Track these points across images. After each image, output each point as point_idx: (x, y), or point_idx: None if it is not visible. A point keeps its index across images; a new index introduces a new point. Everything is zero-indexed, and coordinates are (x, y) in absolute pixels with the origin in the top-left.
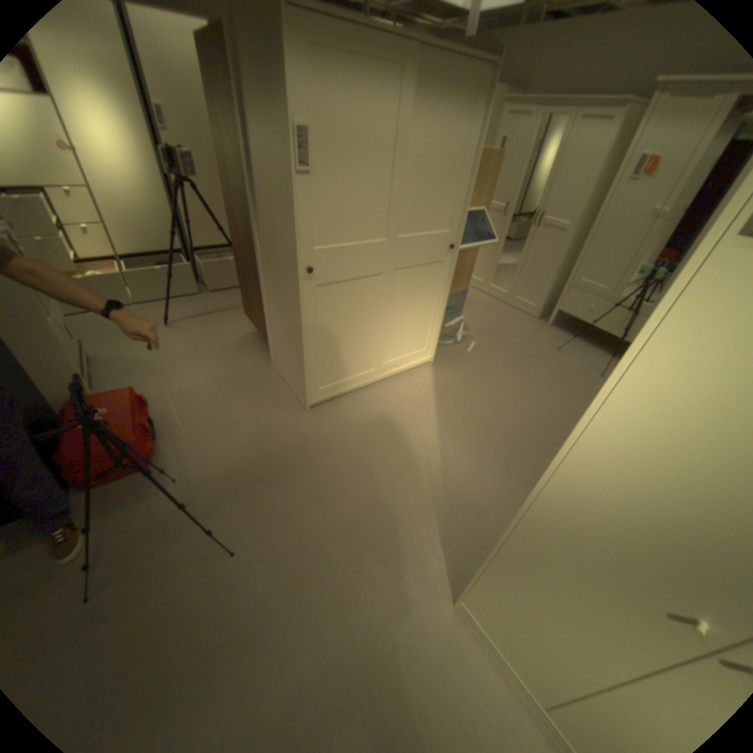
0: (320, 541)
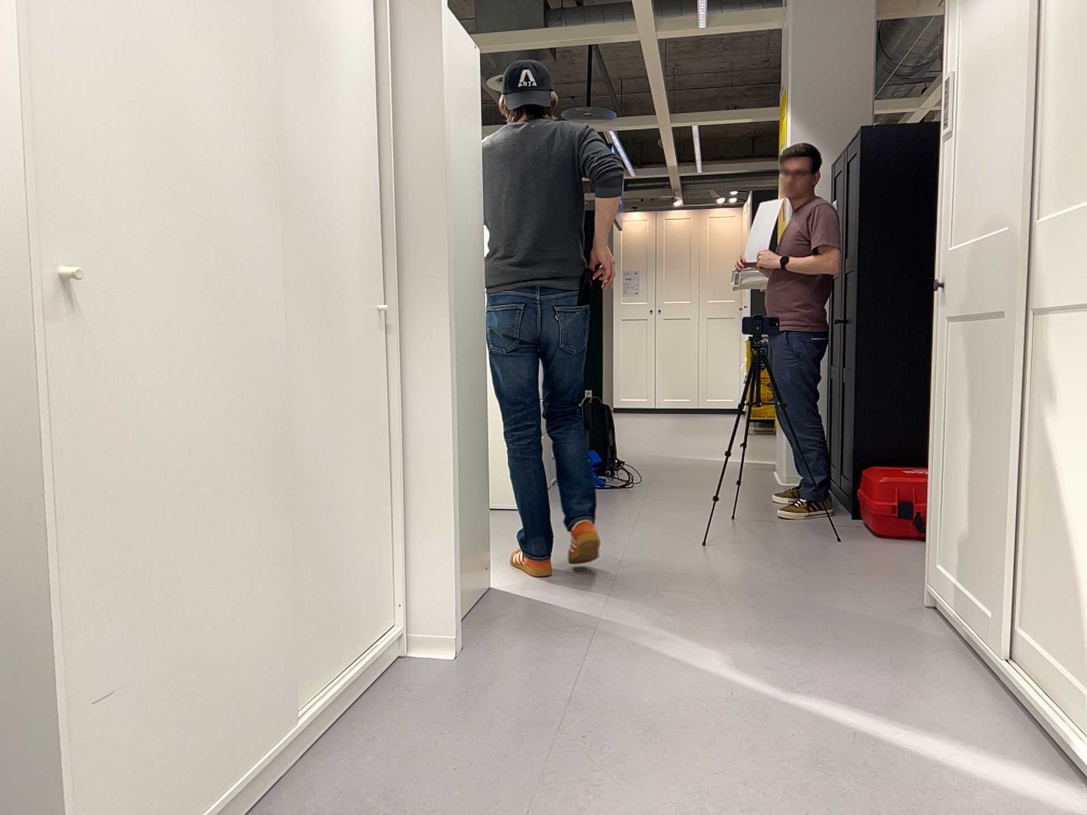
0: (657, 559)
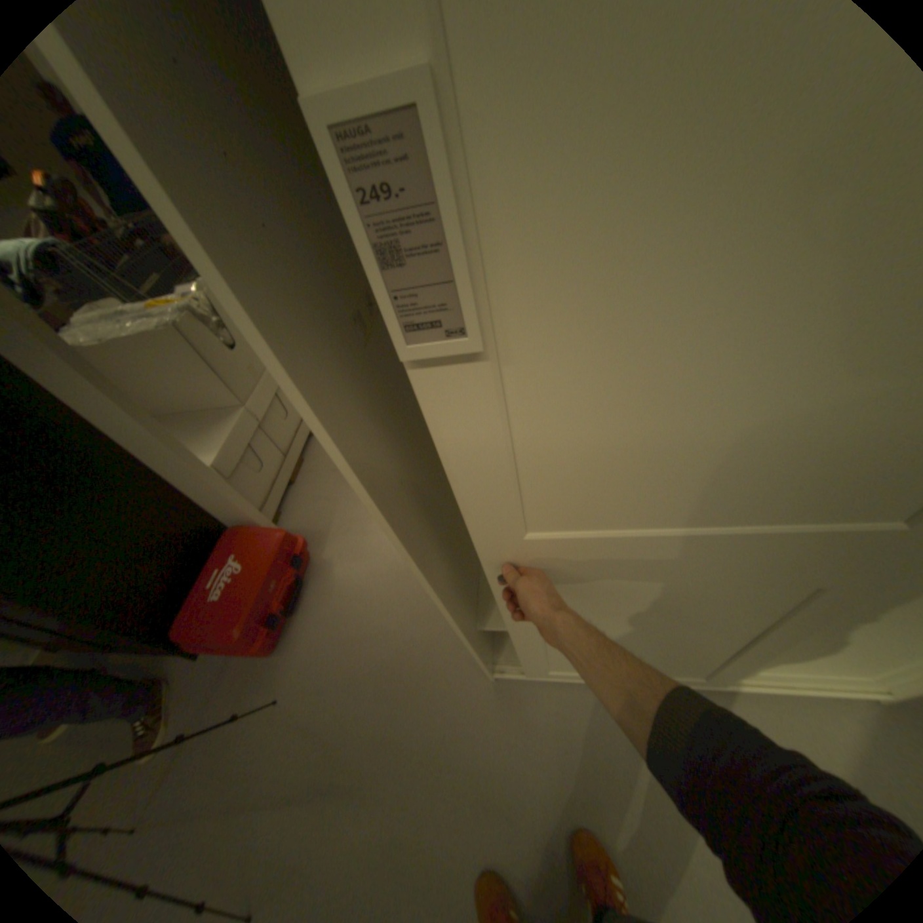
0: None
